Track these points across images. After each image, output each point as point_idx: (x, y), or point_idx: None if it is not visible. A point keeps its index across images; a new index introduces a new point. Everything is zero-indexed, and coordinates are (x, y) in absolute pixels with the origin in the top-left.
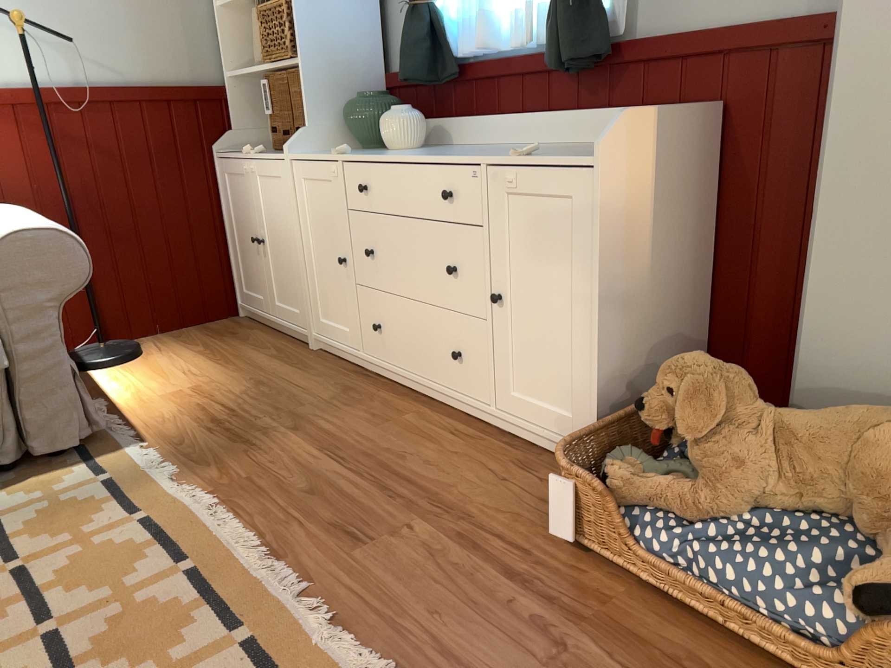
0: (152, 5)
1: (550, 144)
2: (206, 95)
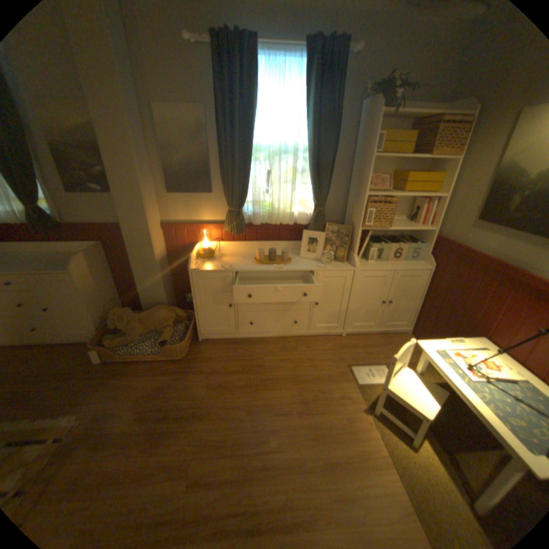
0: None
1: (42, 253)
2: None
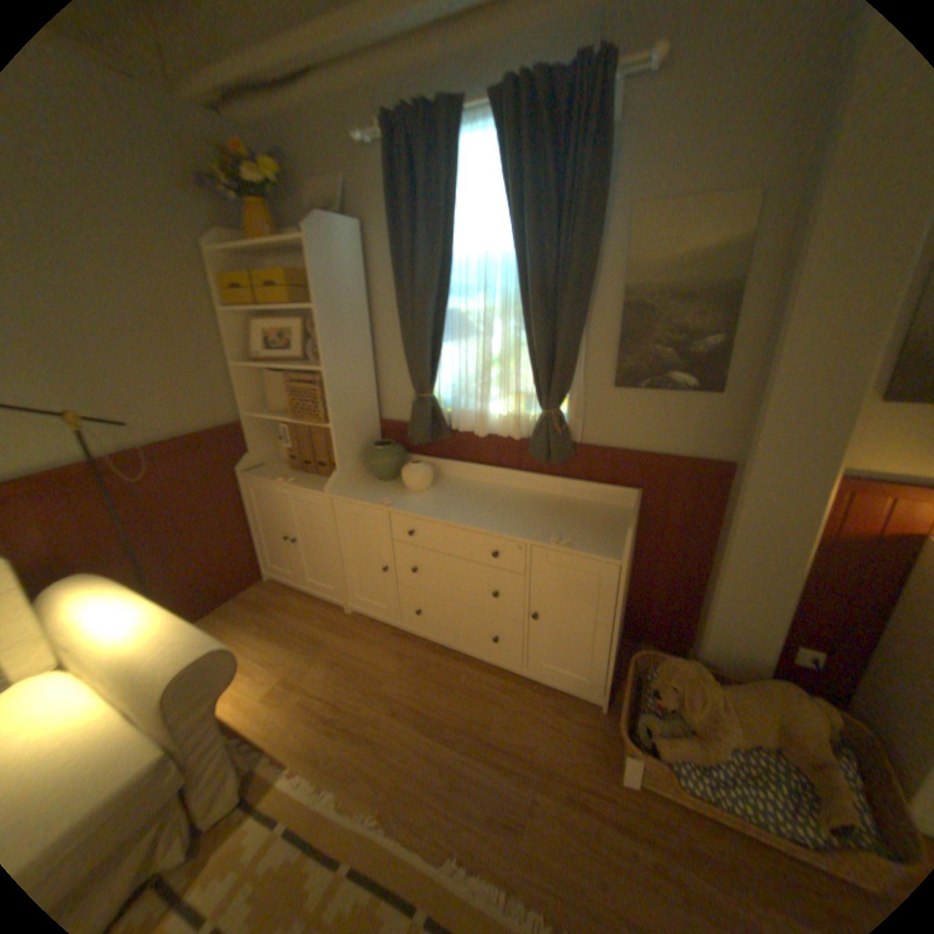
0: (176, 368)
1: (525, 491)
2: (226, 430)
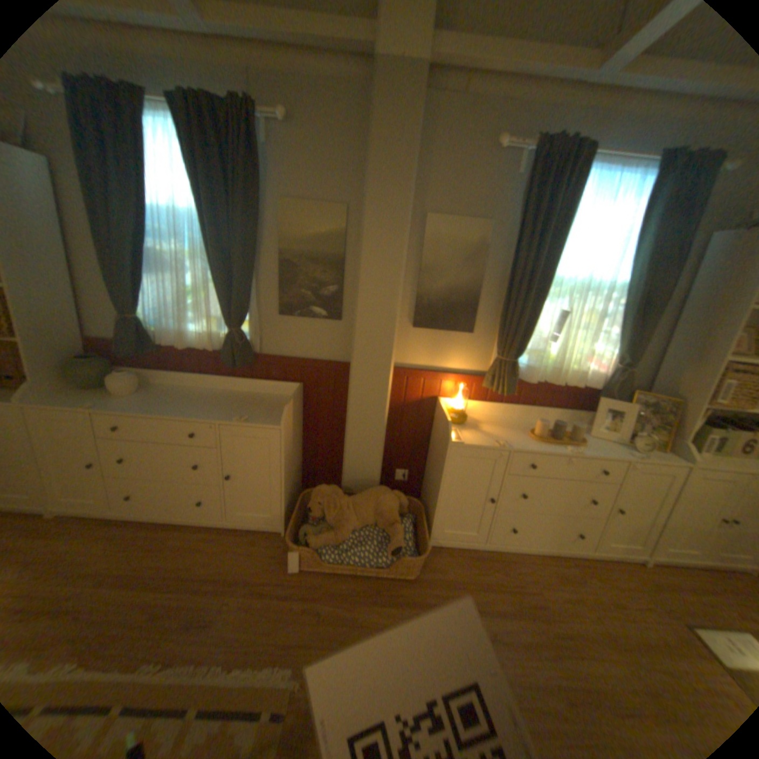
0: None
1: (222, 391)
2: None
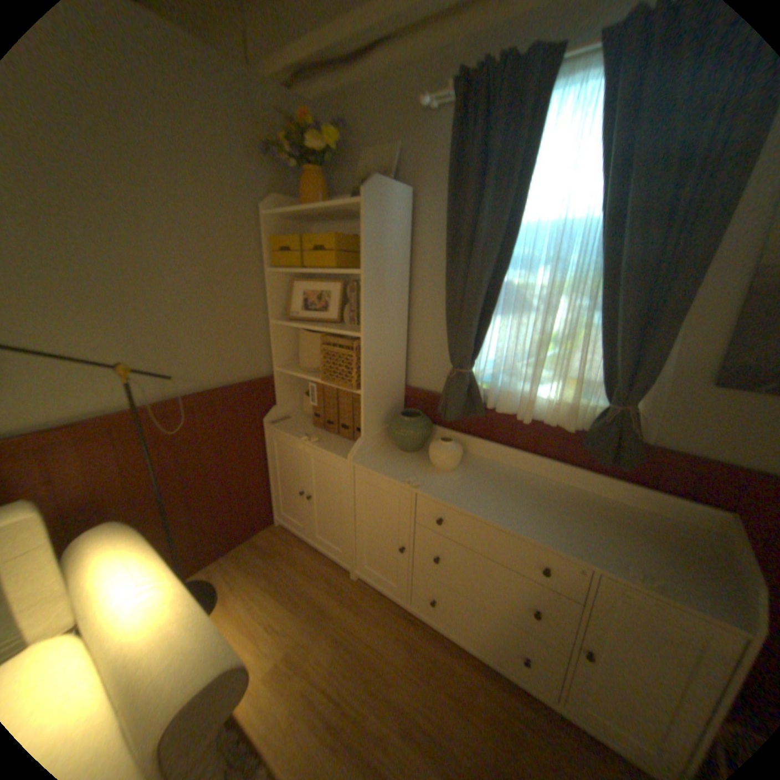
0: (224, 324)
1: (569, 486)
2: (260, 384)
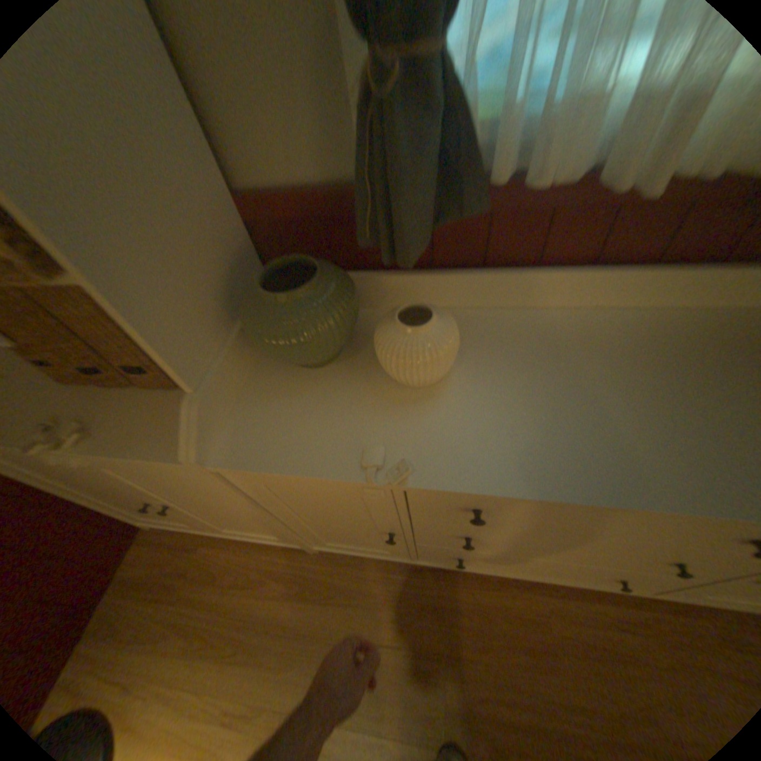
0: None
1: (673, 309)
2: None
